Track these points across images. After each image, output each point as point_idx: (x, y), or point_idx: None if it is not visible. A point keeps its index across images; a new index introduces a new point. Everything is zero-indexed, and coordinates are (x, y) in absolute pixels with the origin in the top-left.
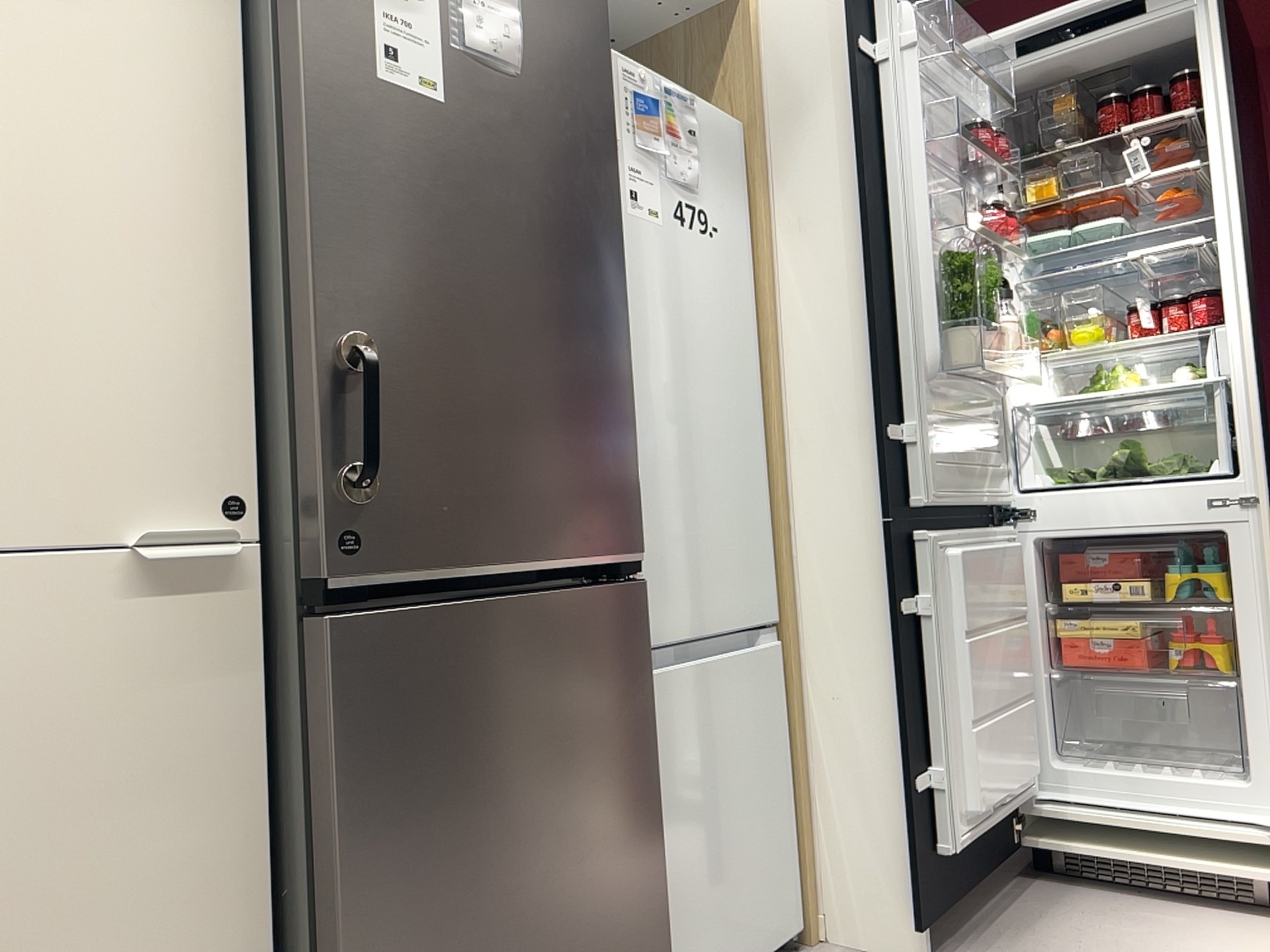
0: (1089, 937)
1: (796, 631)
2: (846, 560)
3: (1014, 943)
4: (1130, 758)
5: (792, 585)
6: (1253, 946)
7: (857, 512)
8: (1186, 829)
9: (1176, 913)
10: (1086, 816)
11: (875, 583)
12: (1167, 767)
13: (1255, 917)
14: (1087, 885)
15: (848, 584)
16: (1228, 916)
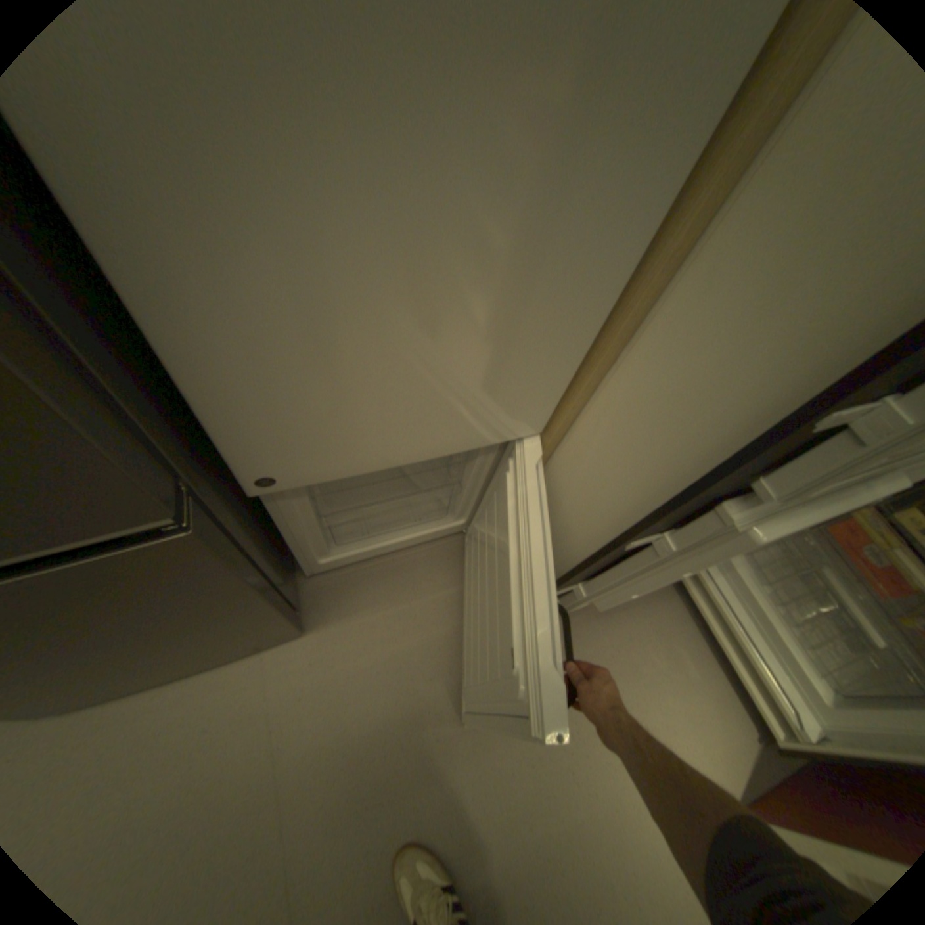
0: (625, 653)
1: (554, 439)
2: (631, 446)
3: (580, 627)
4: (798, 584)
5: (574, 409)
6: (705, 734)
7: (681, 426)
8: (755, 666)
9: (698, 668)
10: (712, 597)
11: (634, 493)
12: (805, 622)
13: (739, 707)
14: (681, 600)
15: (616, 462)
16: (725, 694)
